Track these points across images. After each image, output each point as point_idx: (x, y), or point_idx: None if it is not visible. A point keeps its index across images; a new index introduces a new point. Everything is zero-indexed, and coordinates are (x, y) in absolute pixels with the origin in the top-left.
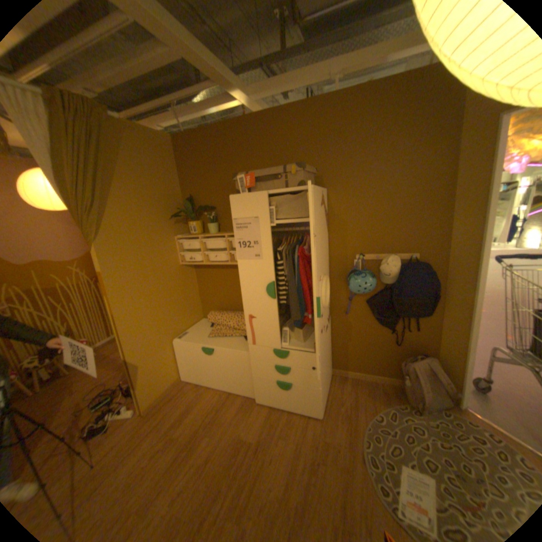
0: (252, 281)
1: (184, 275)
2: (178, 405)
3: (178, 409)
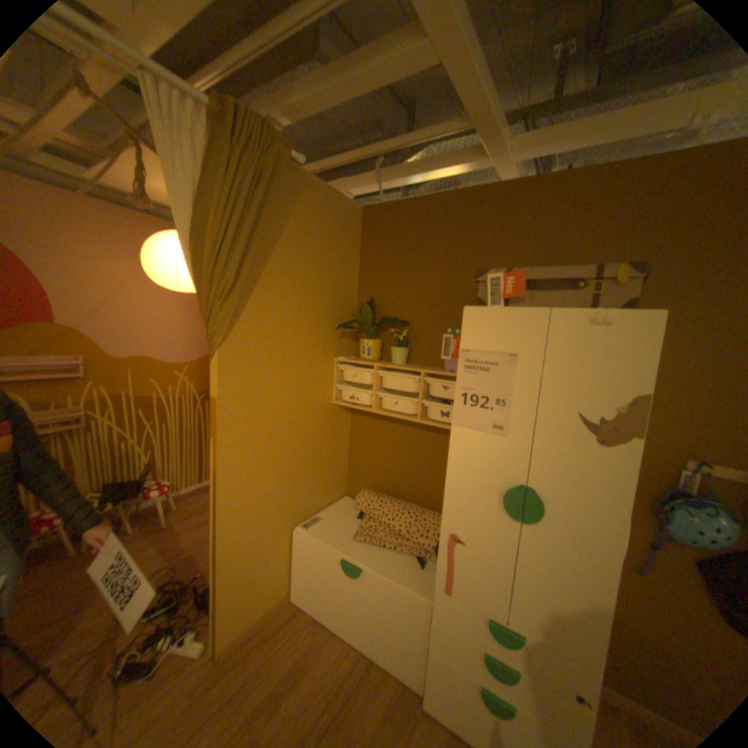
0: (475, 471)
1: (334, 421)
2: (279, 656)
3: (279, 665)
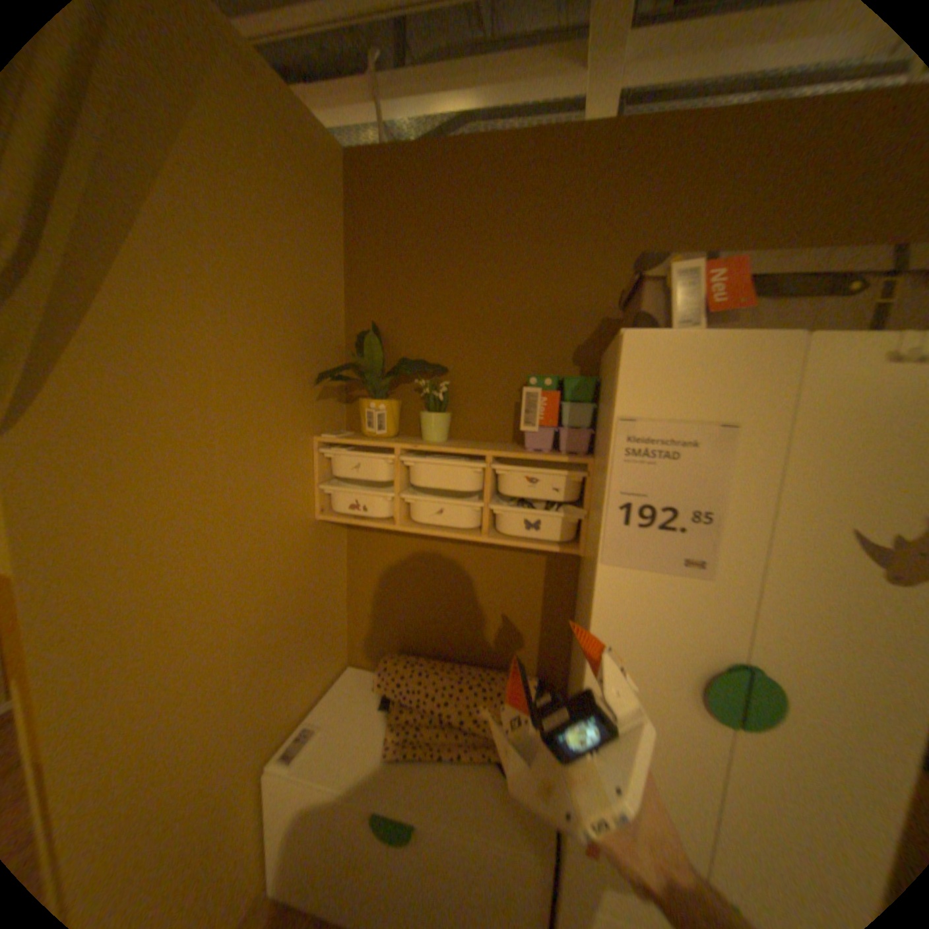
0: (647, 645)
1: (321, 549)
2: None
3: None
